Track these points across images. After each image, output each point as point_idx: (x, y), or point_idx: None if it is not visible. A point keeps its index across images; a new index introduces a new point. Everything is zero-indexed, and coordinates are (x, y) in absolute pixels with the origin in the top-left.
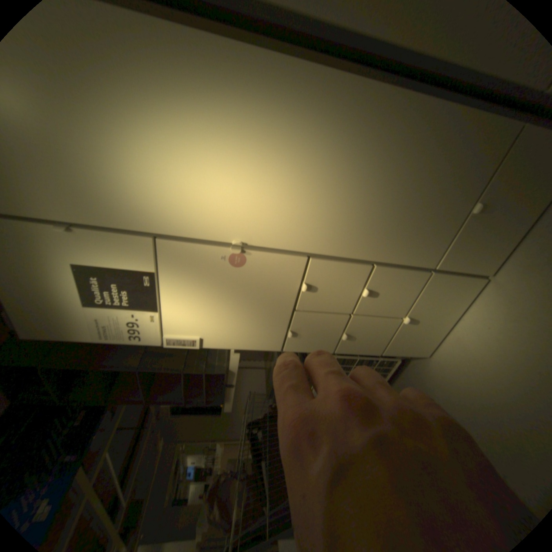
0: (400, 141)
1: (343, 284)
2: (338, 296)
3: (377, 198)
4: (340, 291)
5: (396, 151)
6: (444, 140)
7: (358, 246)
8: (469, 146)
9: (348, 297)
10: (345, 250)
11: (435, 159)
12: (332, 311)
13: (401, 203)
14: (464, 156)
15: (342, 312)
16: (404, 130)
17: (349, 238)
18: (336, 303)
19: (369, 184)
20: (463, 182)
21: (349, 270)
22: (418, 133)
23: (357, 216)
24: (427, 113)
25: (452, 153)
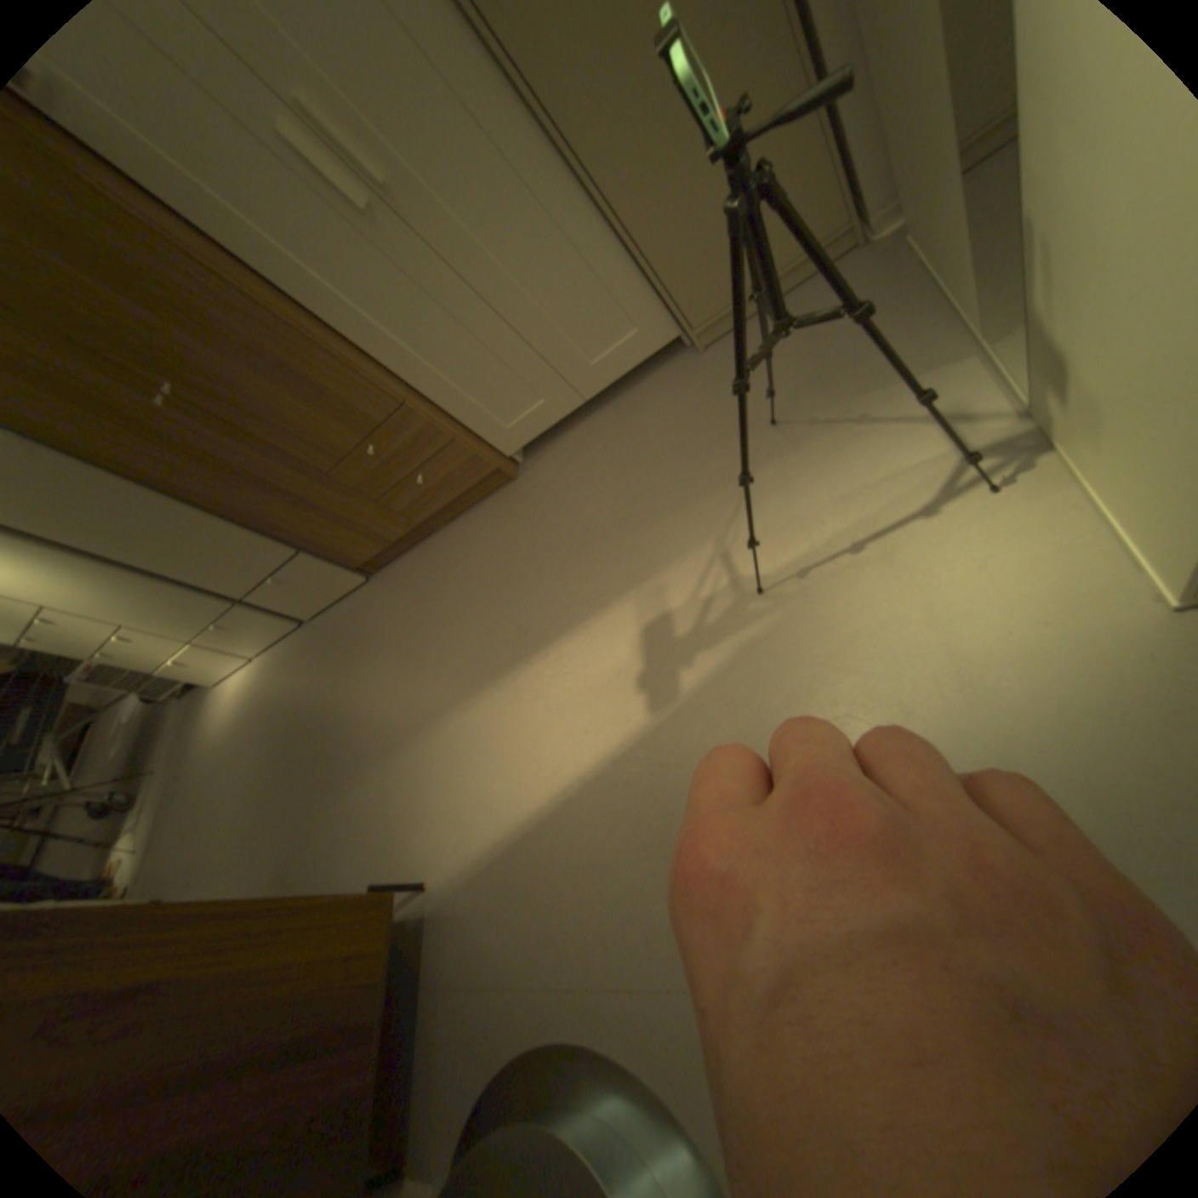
0: (123, 585)
1: (88, 627)
2: (84, 631)
3: (111, 599)
4: (86, 629)
5: (122, 587)
6: (165, 594)
7: (99, 613)
8: (189, 601)
9: (97, 634)
10: (85, 612)
11: (160, 598)
12: (80, 637)
13: (137, 607)
14: (187, 603)
15: (92, 639)
16: (126, 582)
17: (88, 608)
18: (82, 634)
19: (100, 593)
20: (192, 612)
21: (92, 622)
22: (139, 586)
23: (93, 602)
24: (143, 582)
25: (175, 600)
